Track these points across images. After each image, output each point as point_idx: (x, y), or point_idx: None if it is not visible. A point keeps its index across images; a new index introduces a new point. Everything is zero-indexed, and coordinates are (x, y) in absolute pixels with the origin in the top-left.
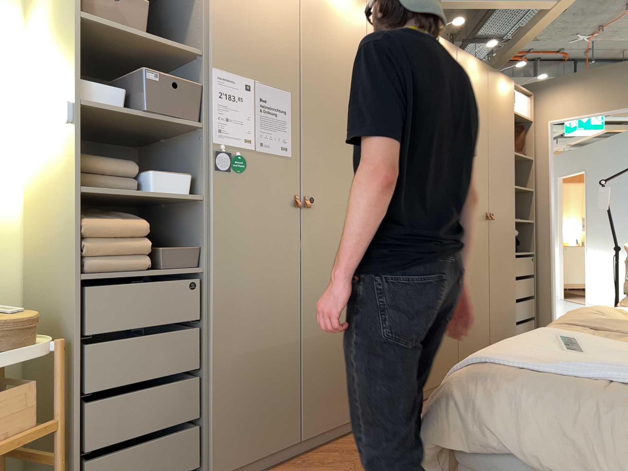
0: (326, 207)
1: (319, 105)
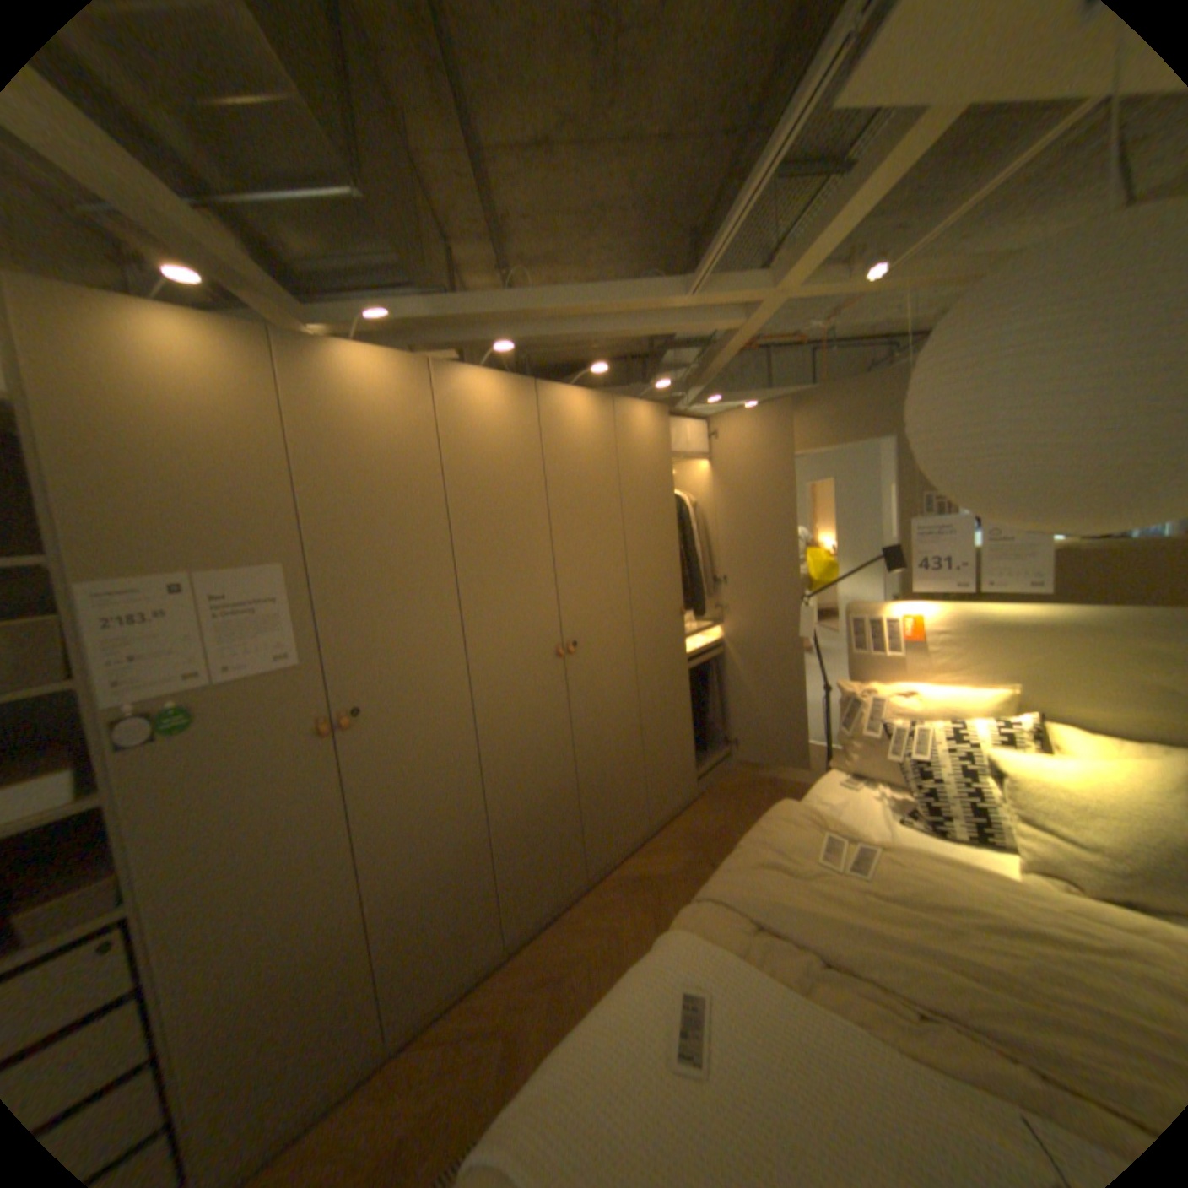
0: (386, 713)
1: (348, 566)
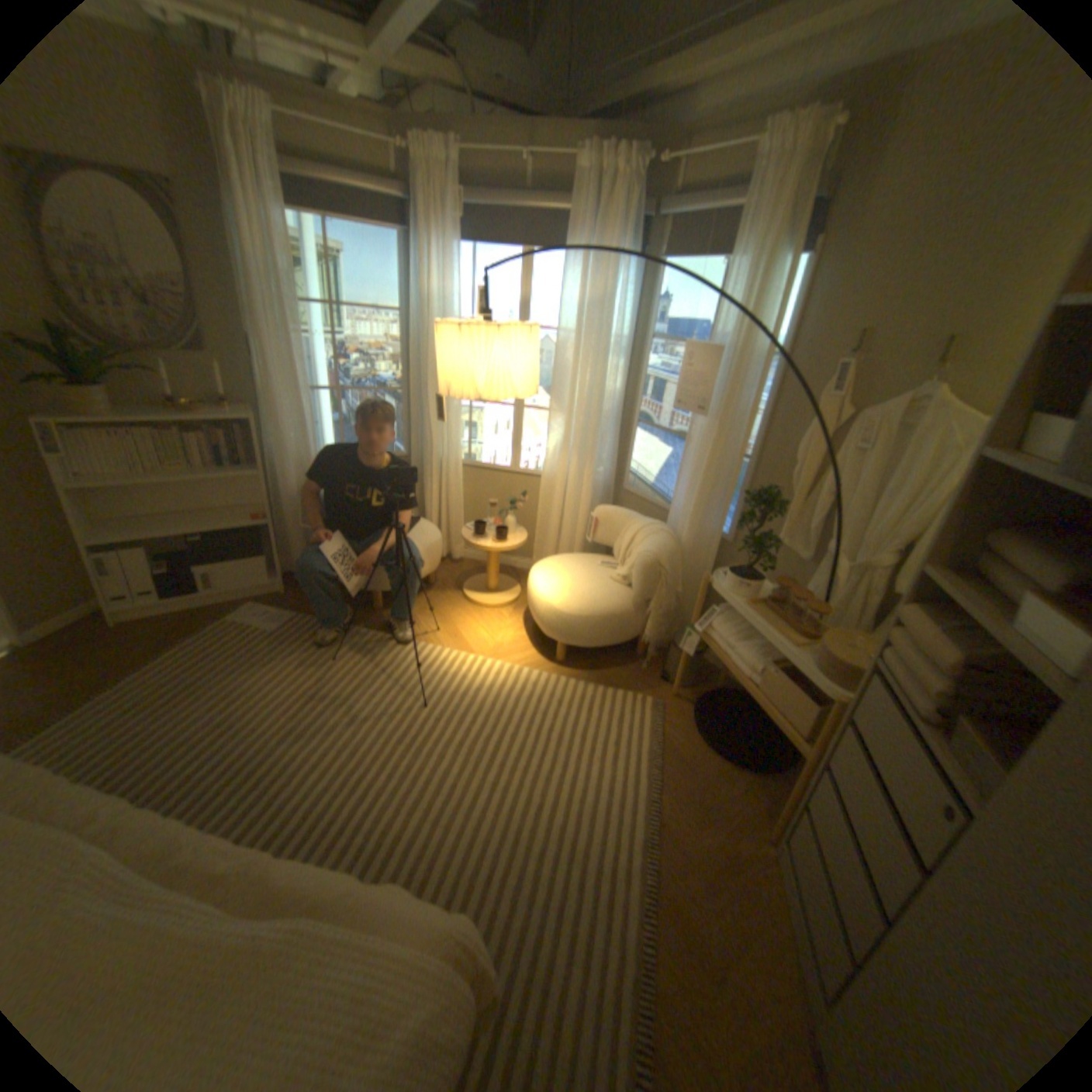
0: None
1: None
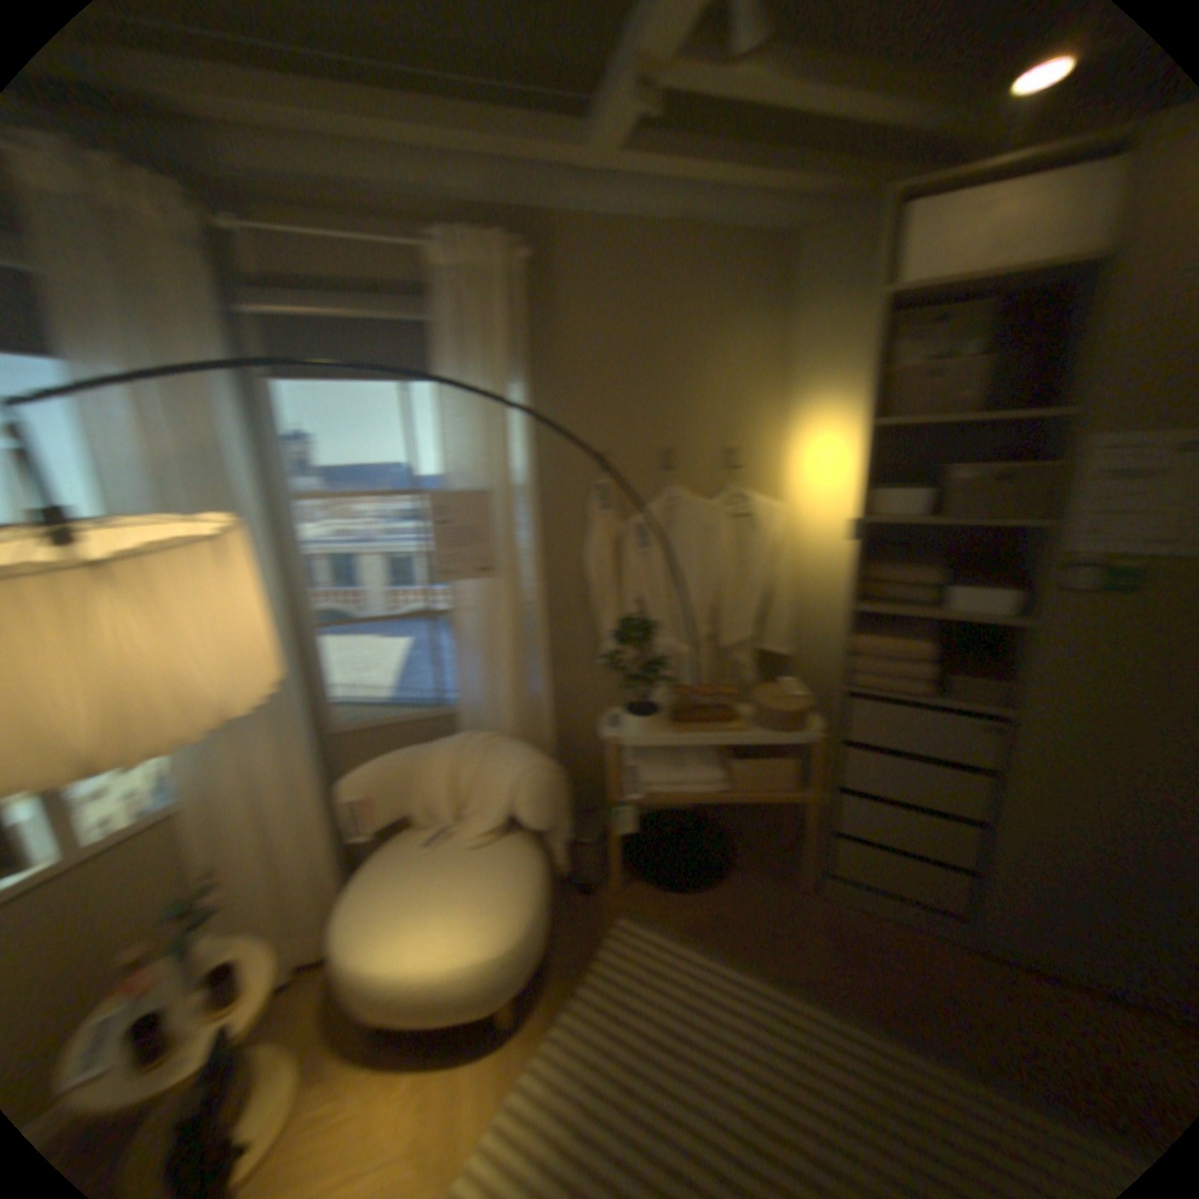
0: None
1: None
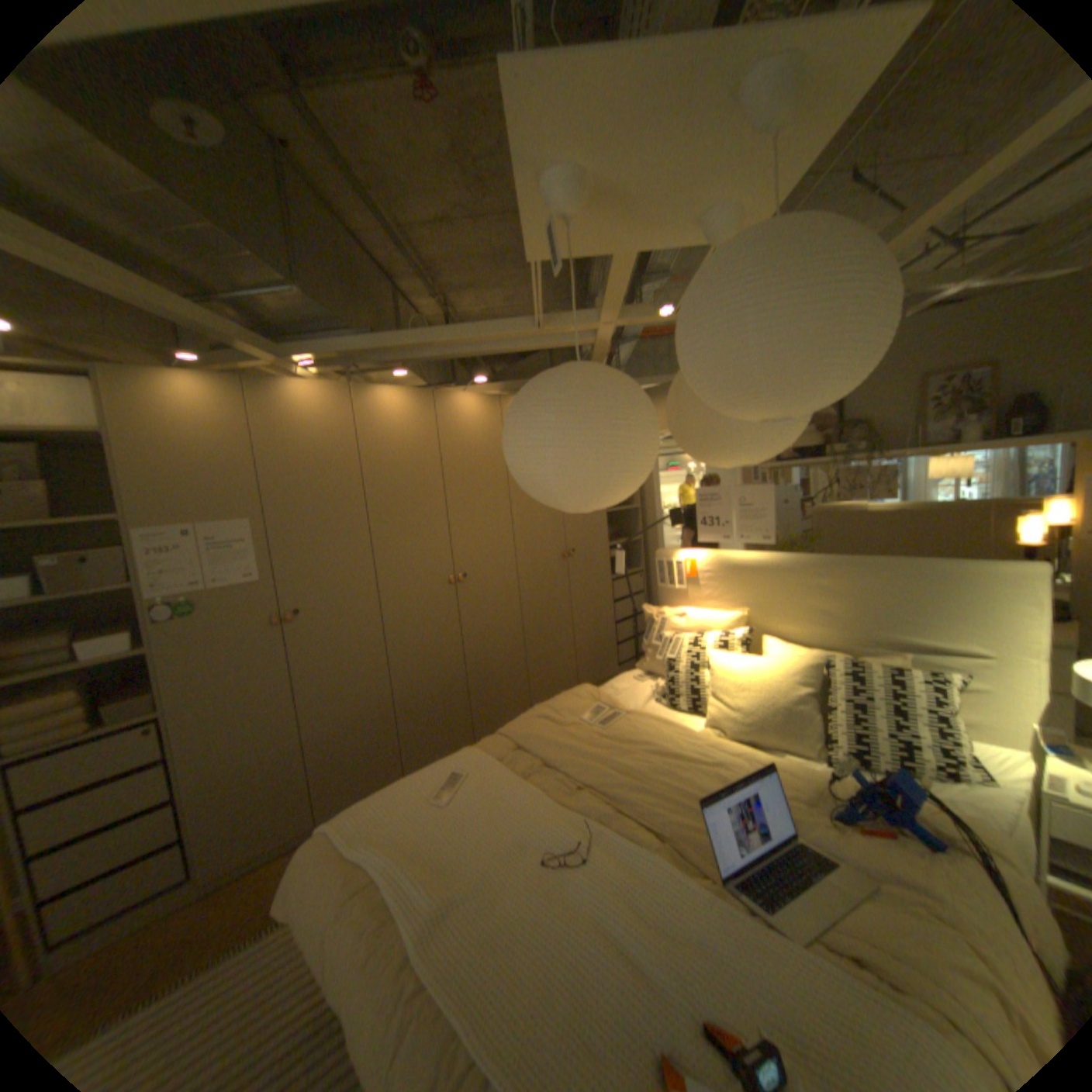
0: (316, 615)
1: (291, 520)
